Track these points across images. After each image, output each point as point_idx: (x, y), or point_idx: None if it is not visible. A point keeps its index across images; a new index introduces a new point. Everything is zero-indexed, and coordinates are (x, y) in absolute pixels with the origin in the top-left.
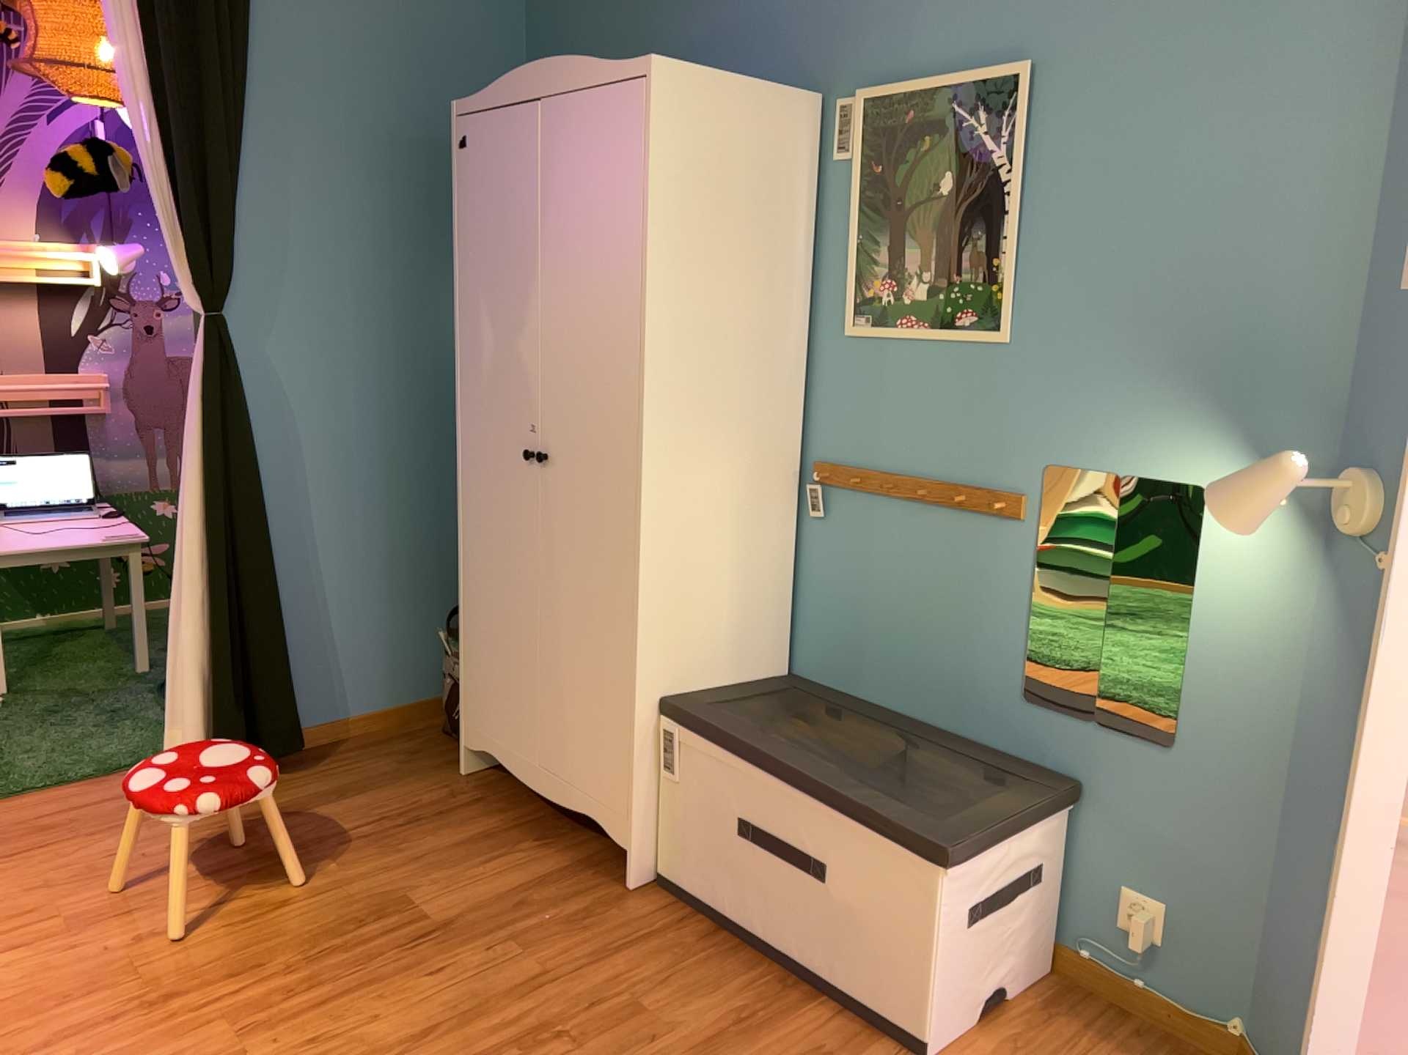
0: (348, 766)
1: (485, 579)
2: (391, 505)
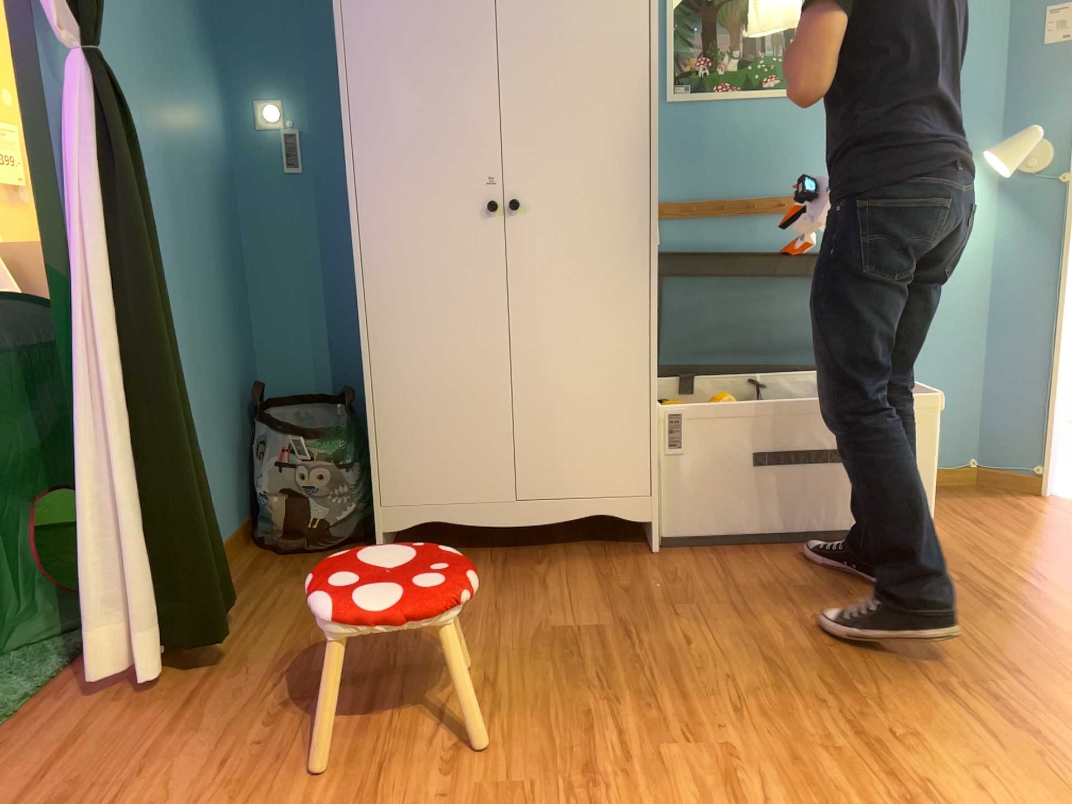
0: (264, 598)
1: (413, 348)
2: (192, 318)
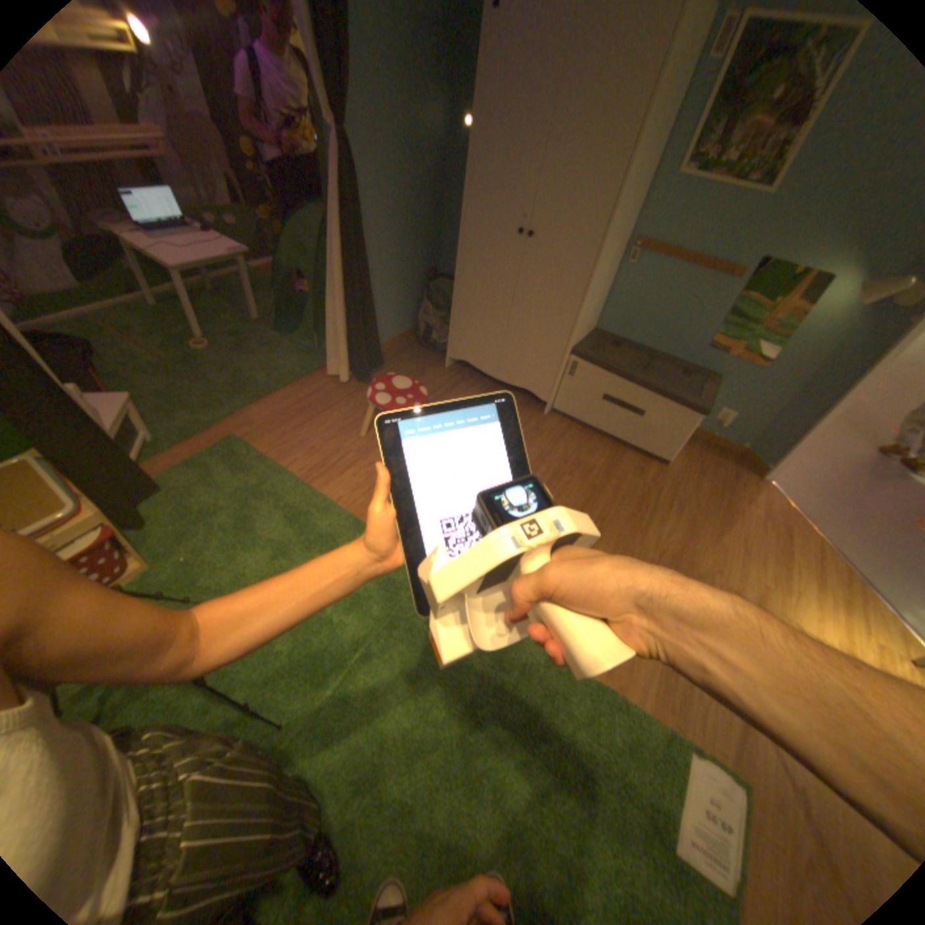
0: (398, 367)
1: (475, 289)
2: (399, 240)
